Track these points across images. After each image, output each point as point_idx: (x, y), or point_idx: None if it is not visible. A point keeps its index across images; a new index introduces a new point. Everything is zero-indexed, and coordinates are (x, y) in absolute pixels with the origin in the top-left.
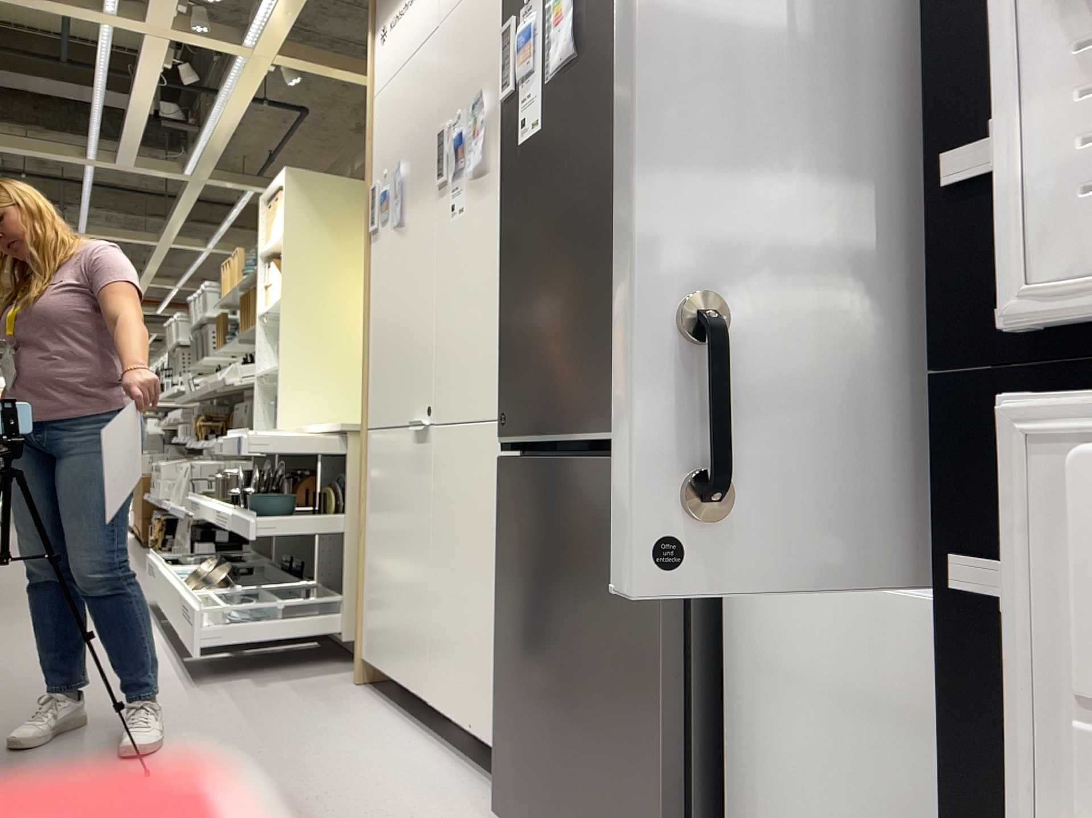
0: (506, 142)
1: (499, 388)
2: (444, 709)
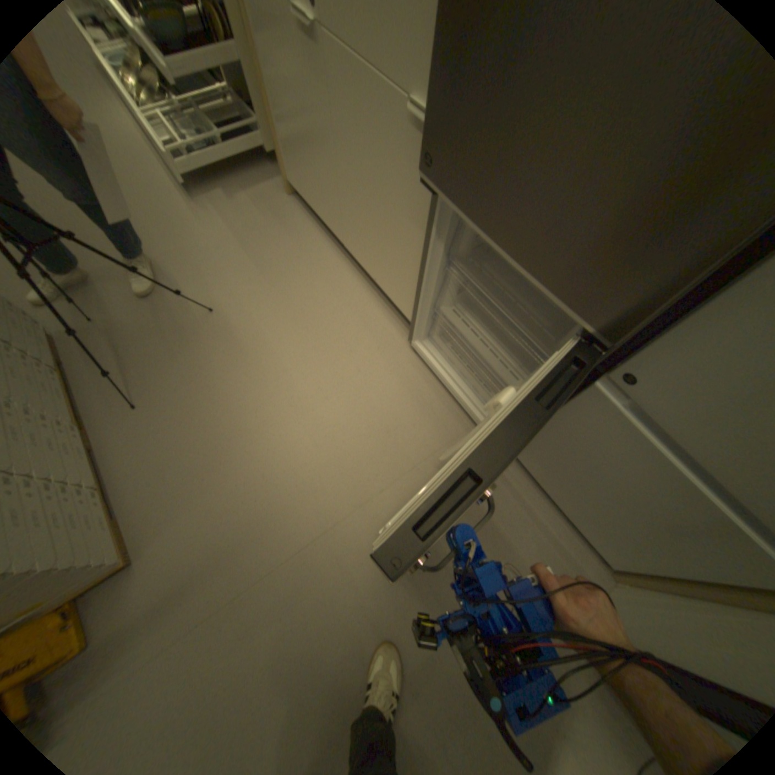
0: None
1: (426, 111)
2: (355, 255)
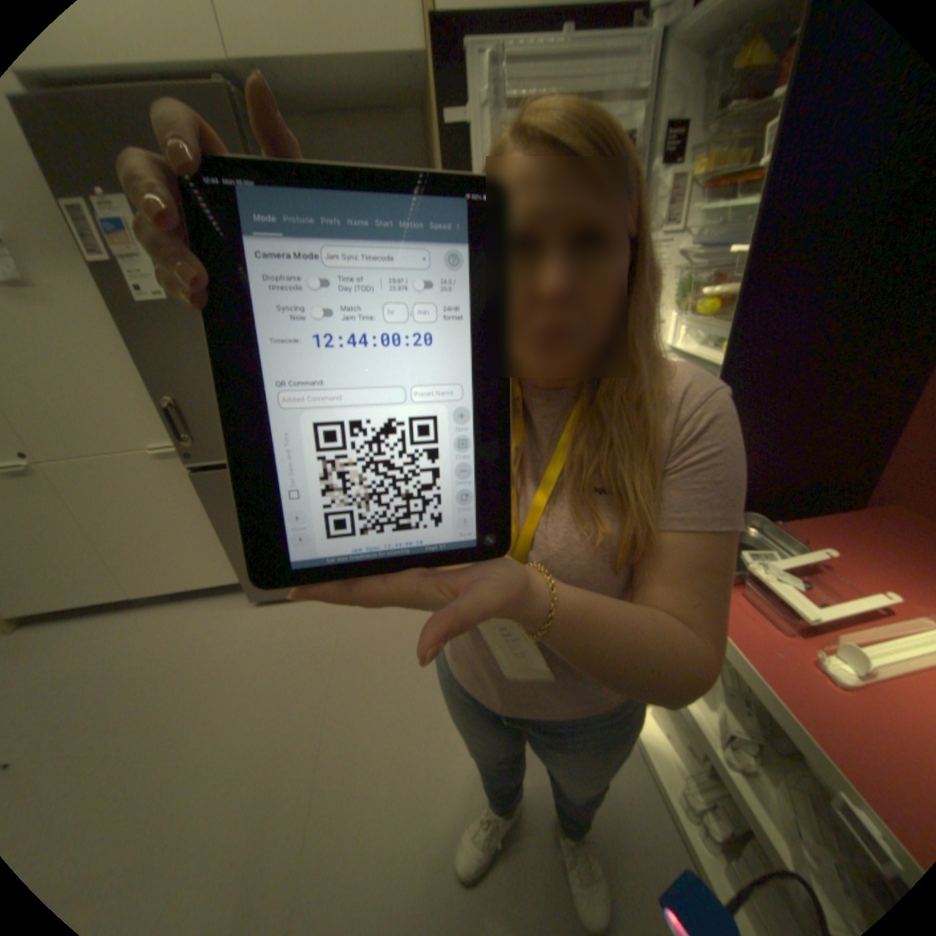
0: (110, 294)
1: (171, 440)
2: (148, 594)
